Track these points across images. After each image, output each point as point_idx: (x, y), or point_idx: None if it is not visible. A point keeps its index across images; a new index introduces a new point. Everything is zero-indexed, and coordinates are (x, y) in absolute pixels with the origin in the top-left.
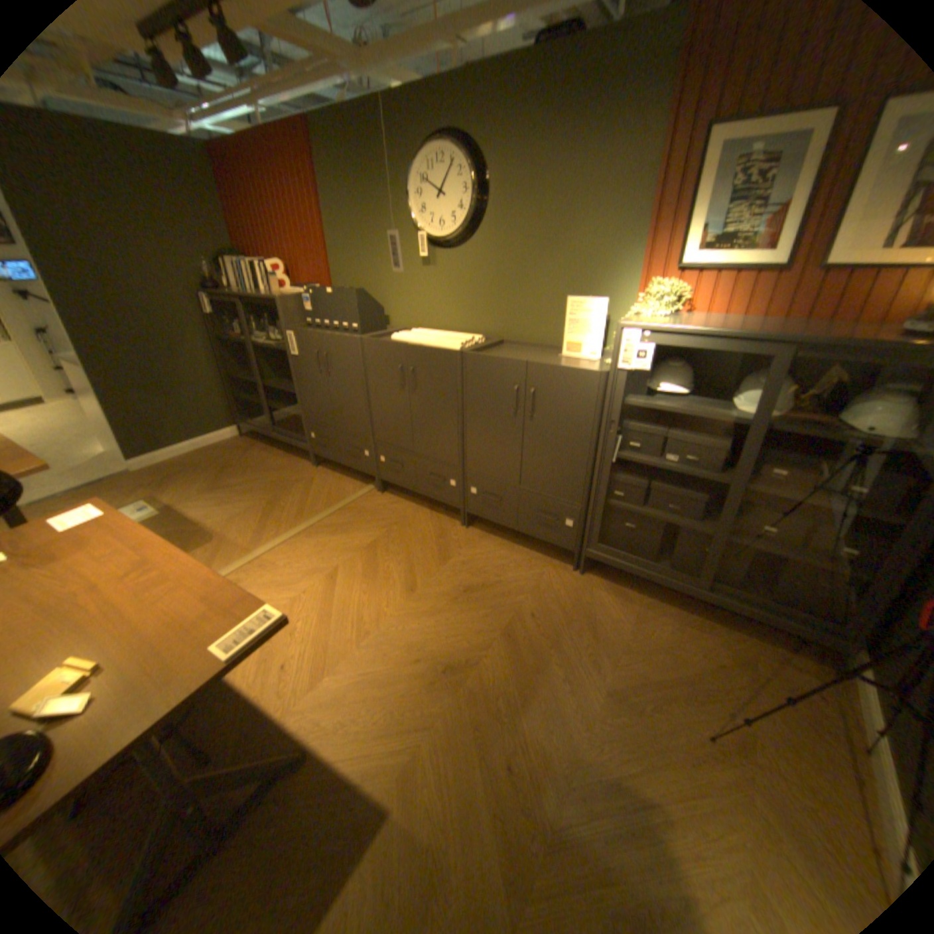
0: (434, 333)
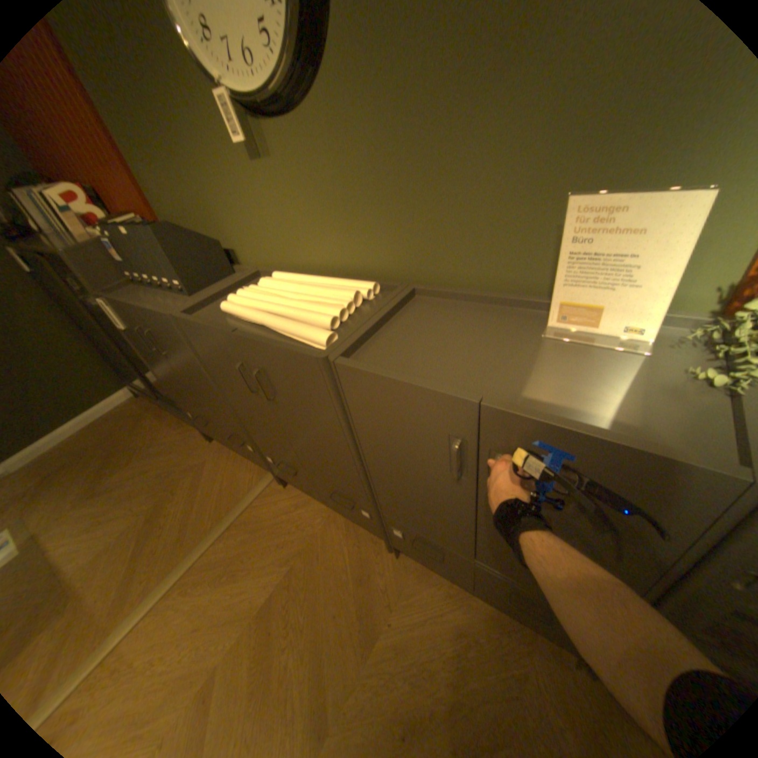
0: (292, 286)
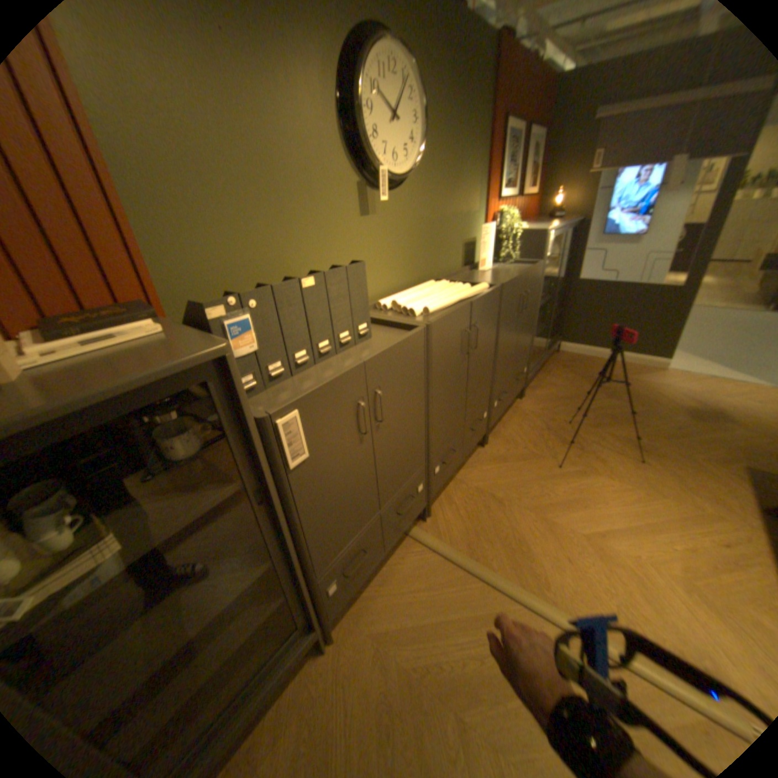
0: (418, 293)
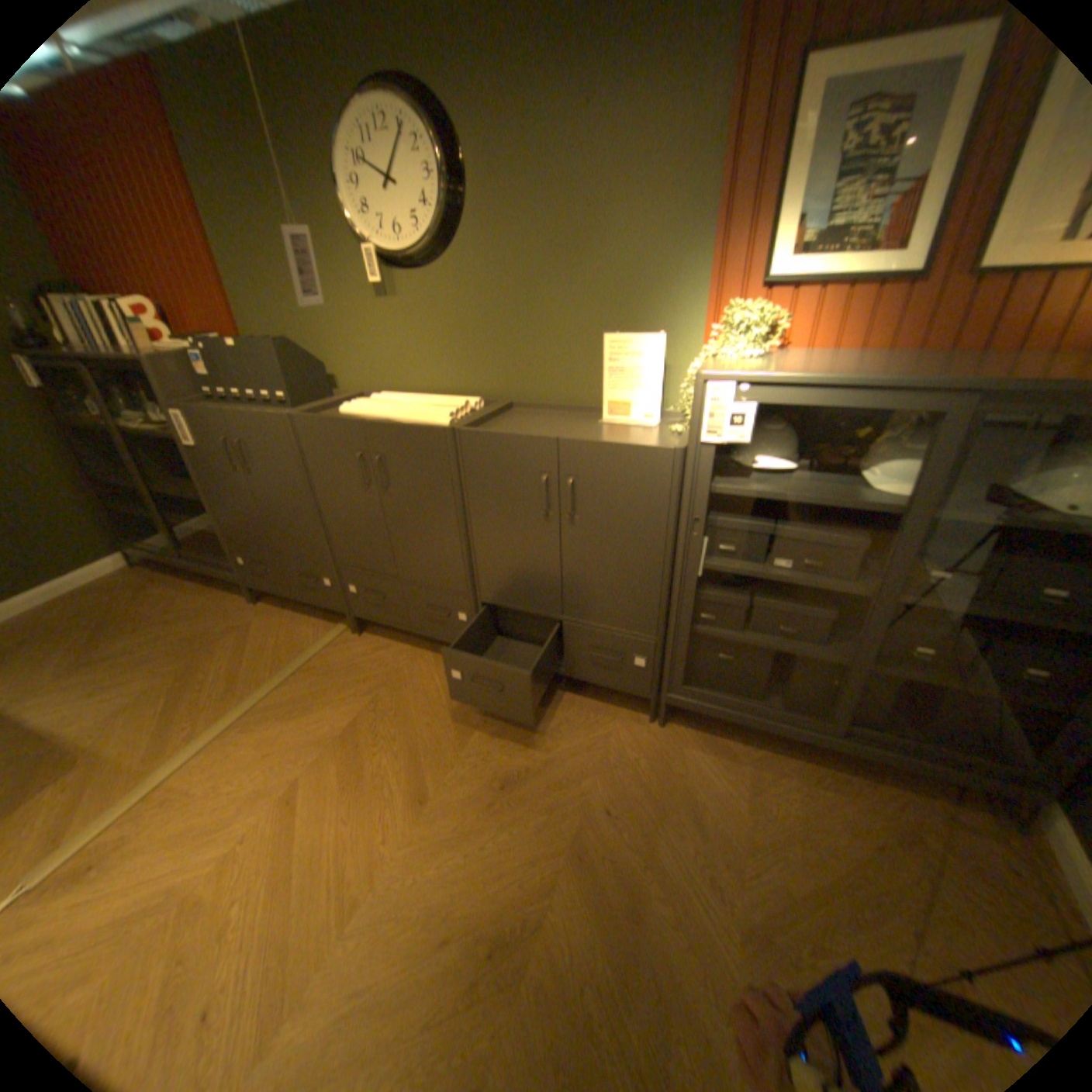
0: (406, 398)
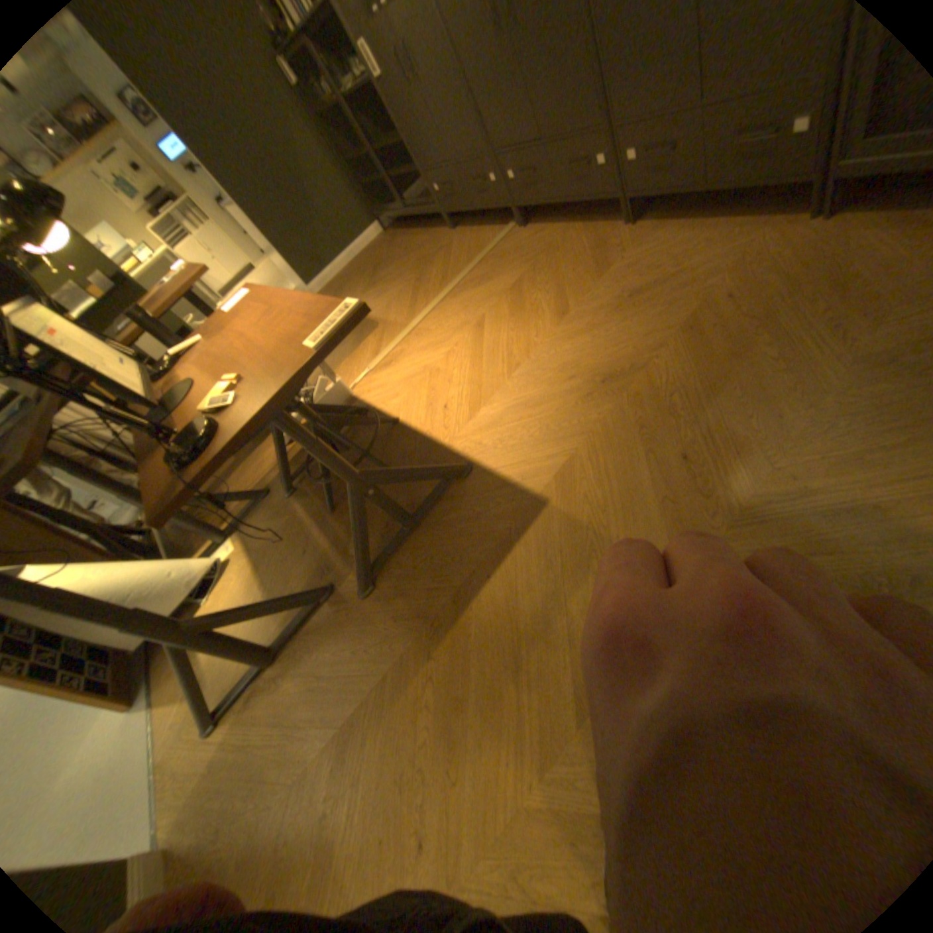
0: None
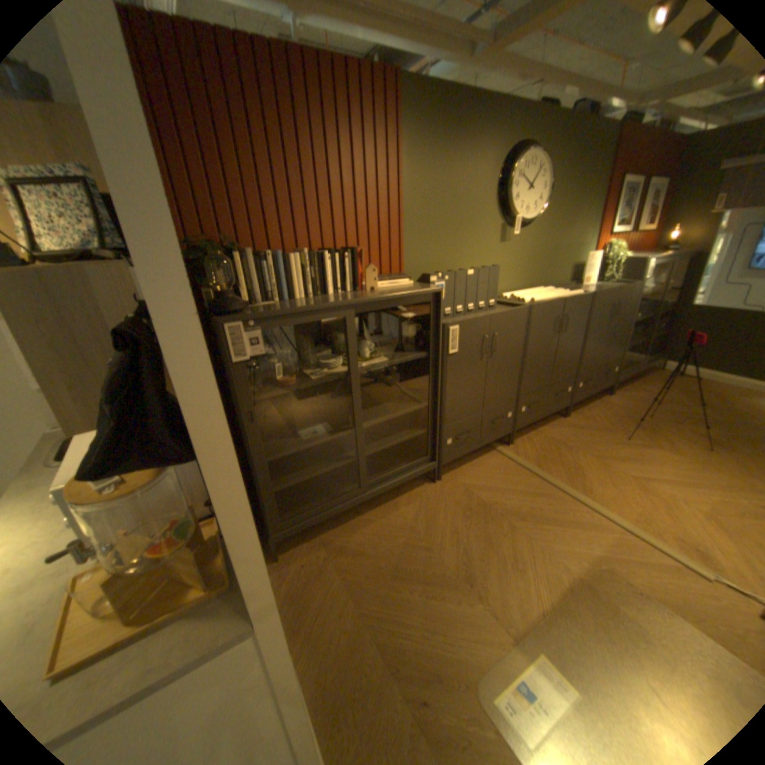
0: (530, 292)
